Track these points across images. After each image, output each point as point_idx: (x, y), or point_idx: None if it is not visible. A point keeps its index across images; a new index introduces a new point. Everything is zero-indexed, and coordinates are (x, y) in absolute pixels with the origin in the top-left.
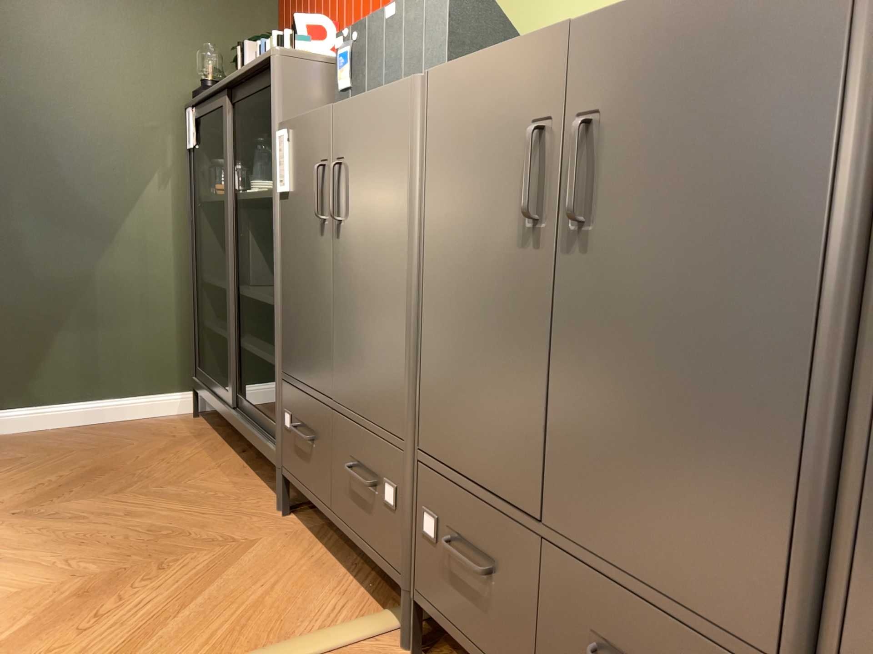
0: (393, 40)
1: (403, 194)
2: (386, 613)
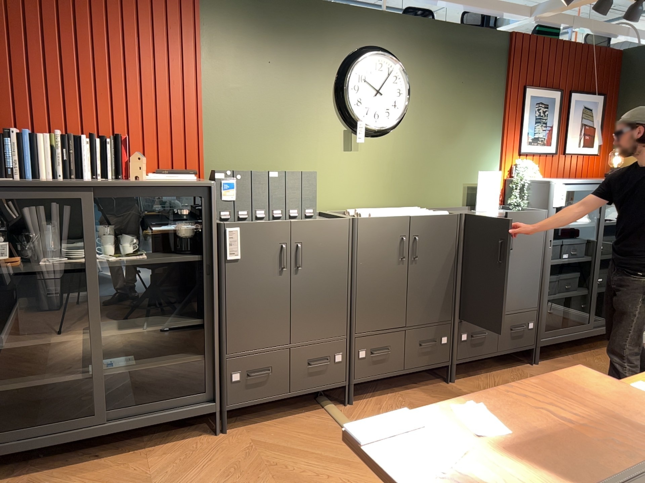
0: (276, 185)
1: (345, 255)
2: (325, 407)
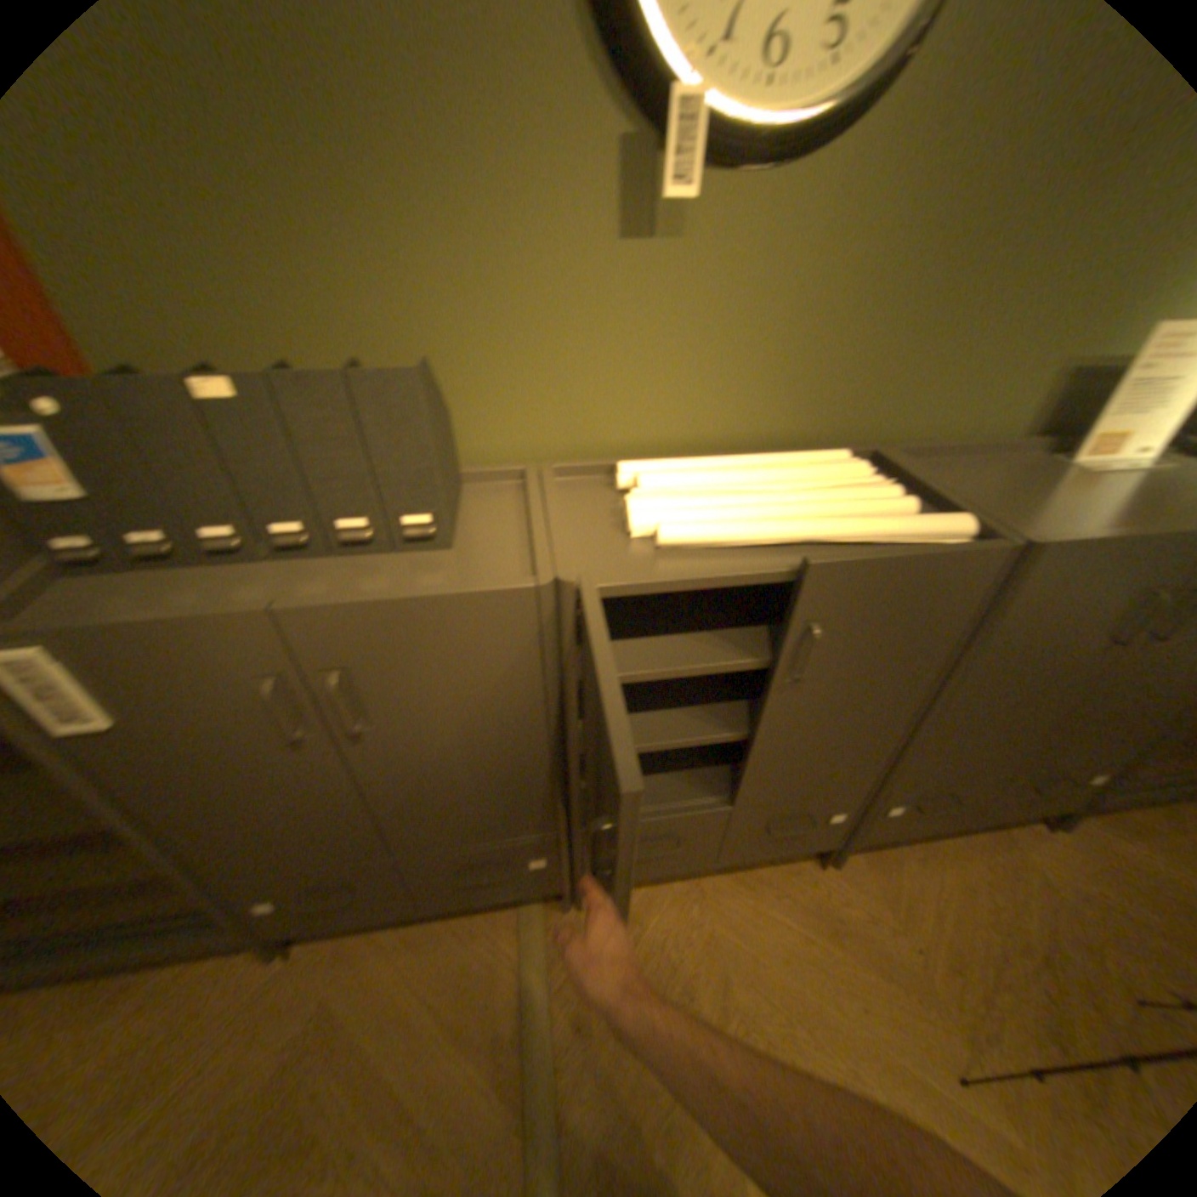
0: (250, 434)
1: (535, 685)
2: (524, 906)
